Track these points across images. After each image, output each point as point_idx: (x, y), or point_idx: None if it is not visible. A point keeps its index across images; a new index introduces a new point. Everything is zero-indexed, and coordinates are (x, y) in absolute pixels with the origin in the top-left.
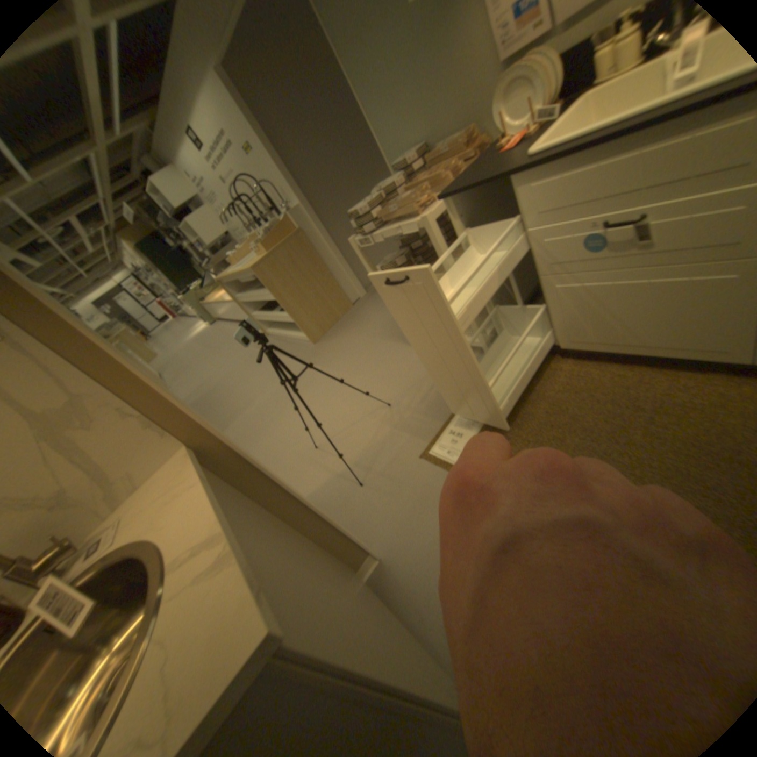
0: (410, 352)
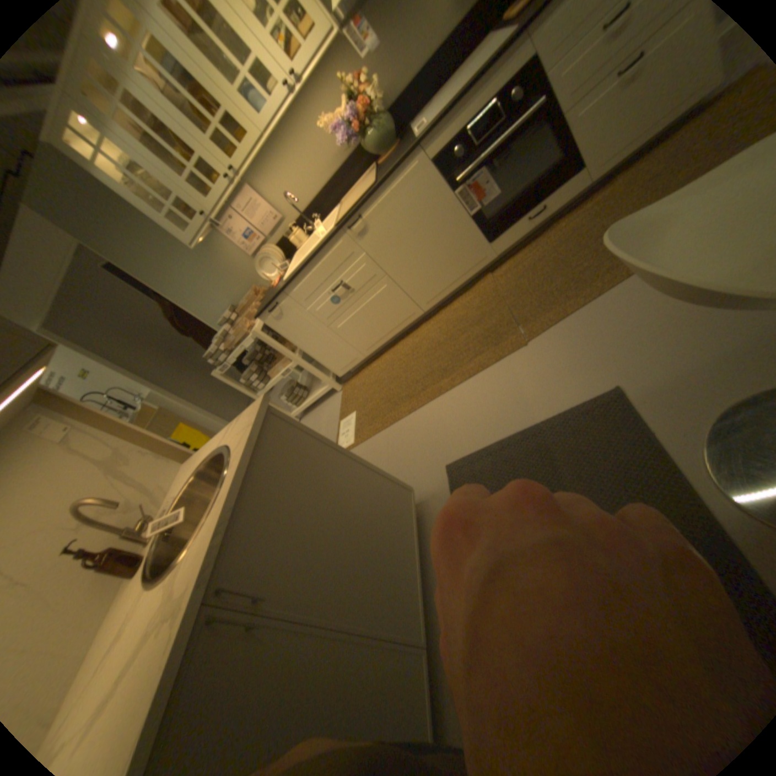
0: None
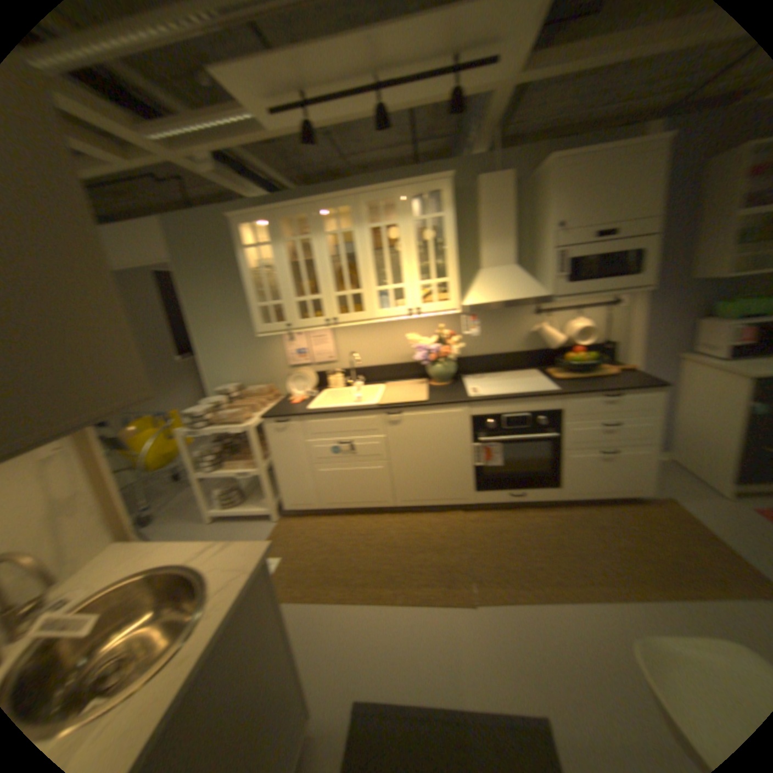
0: (198, 530)
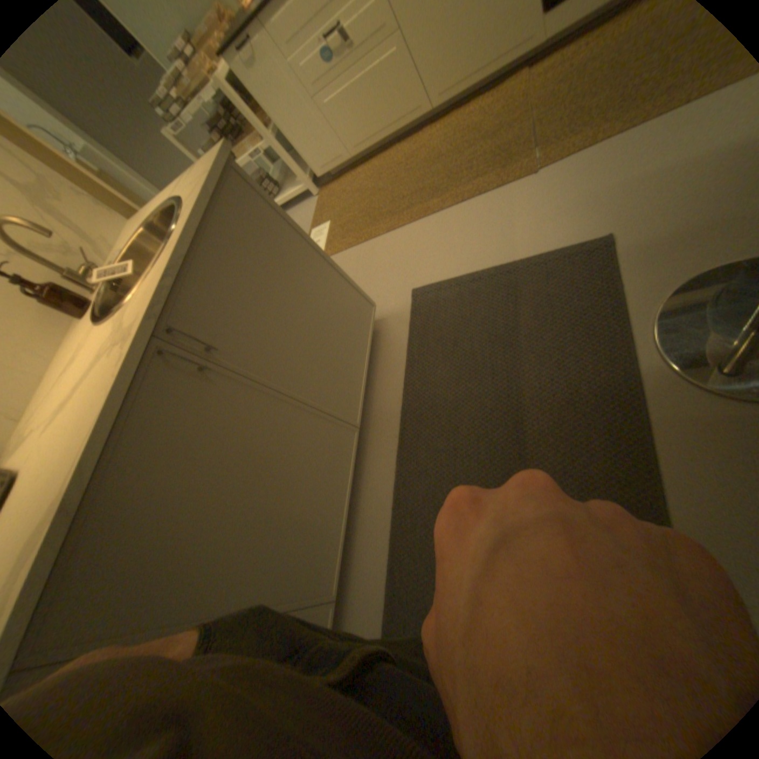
0: None
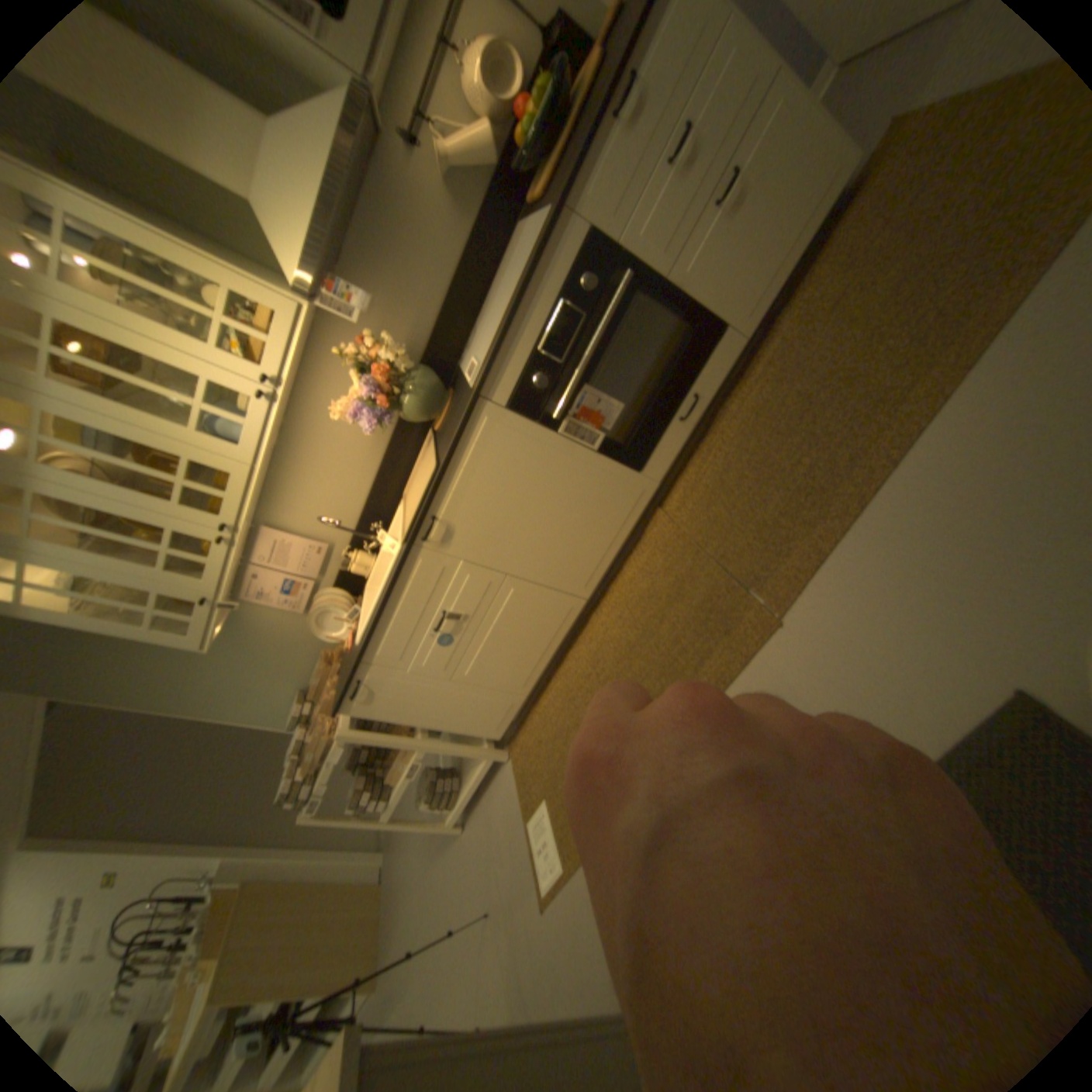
0: (463, 840)
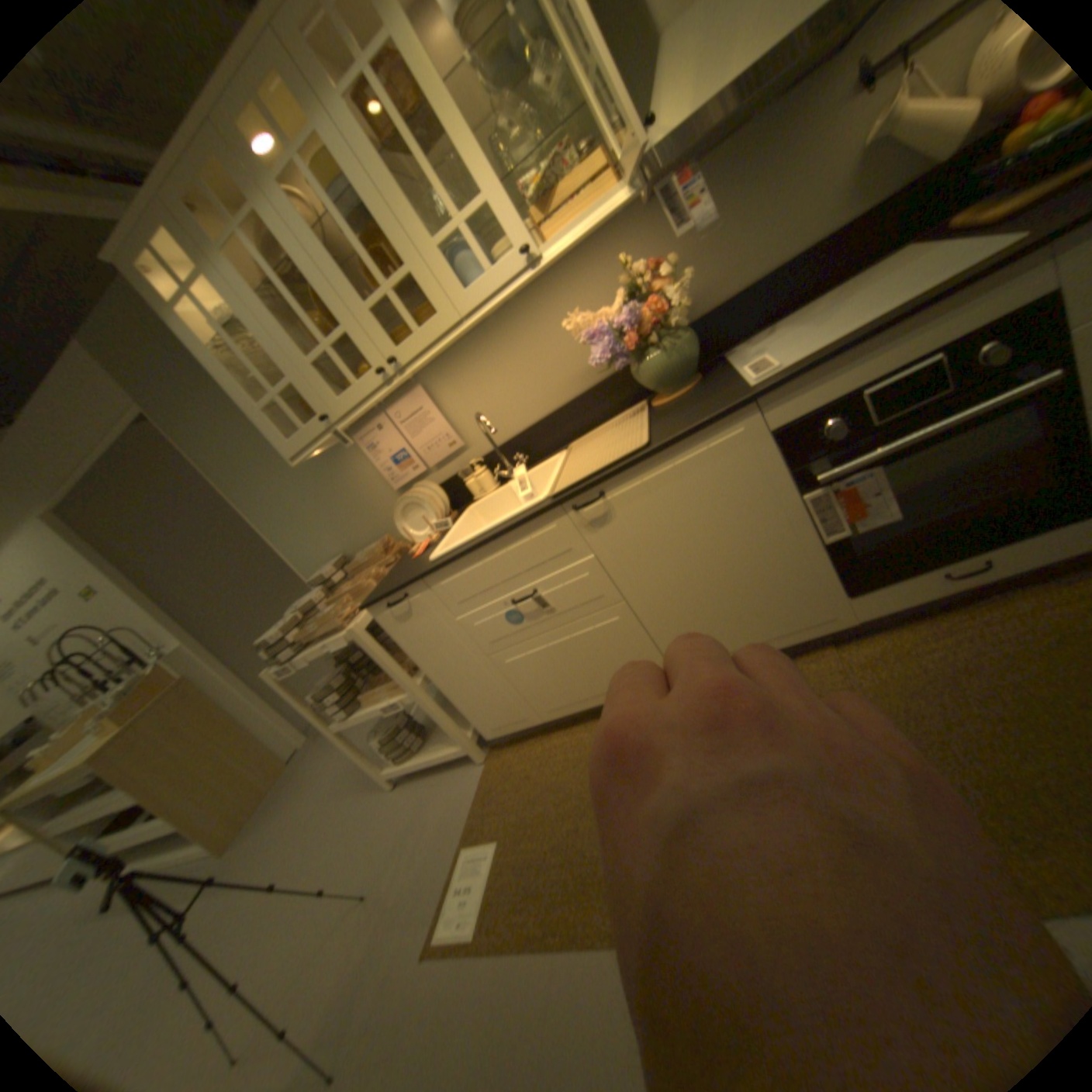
0: (383, 801)
